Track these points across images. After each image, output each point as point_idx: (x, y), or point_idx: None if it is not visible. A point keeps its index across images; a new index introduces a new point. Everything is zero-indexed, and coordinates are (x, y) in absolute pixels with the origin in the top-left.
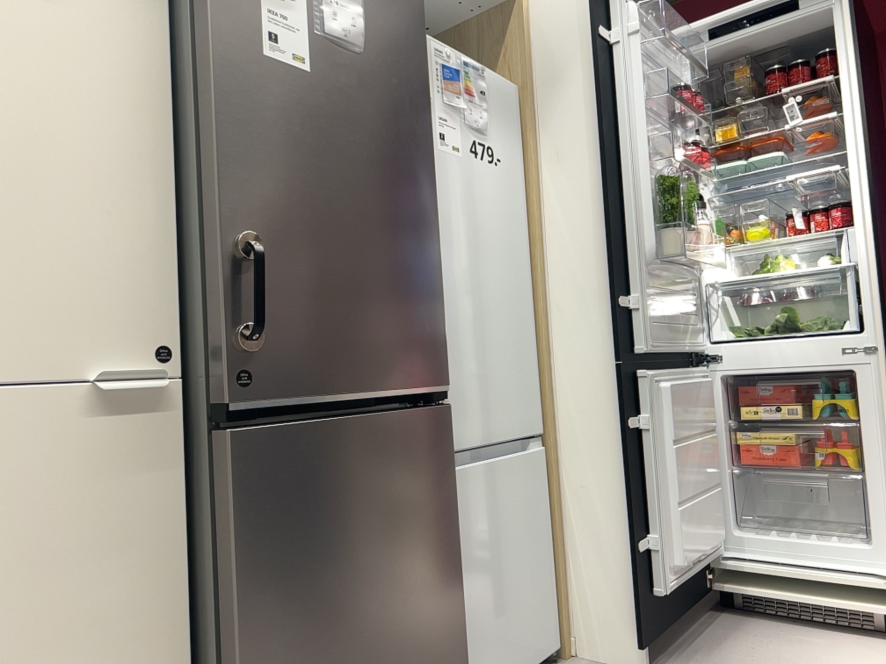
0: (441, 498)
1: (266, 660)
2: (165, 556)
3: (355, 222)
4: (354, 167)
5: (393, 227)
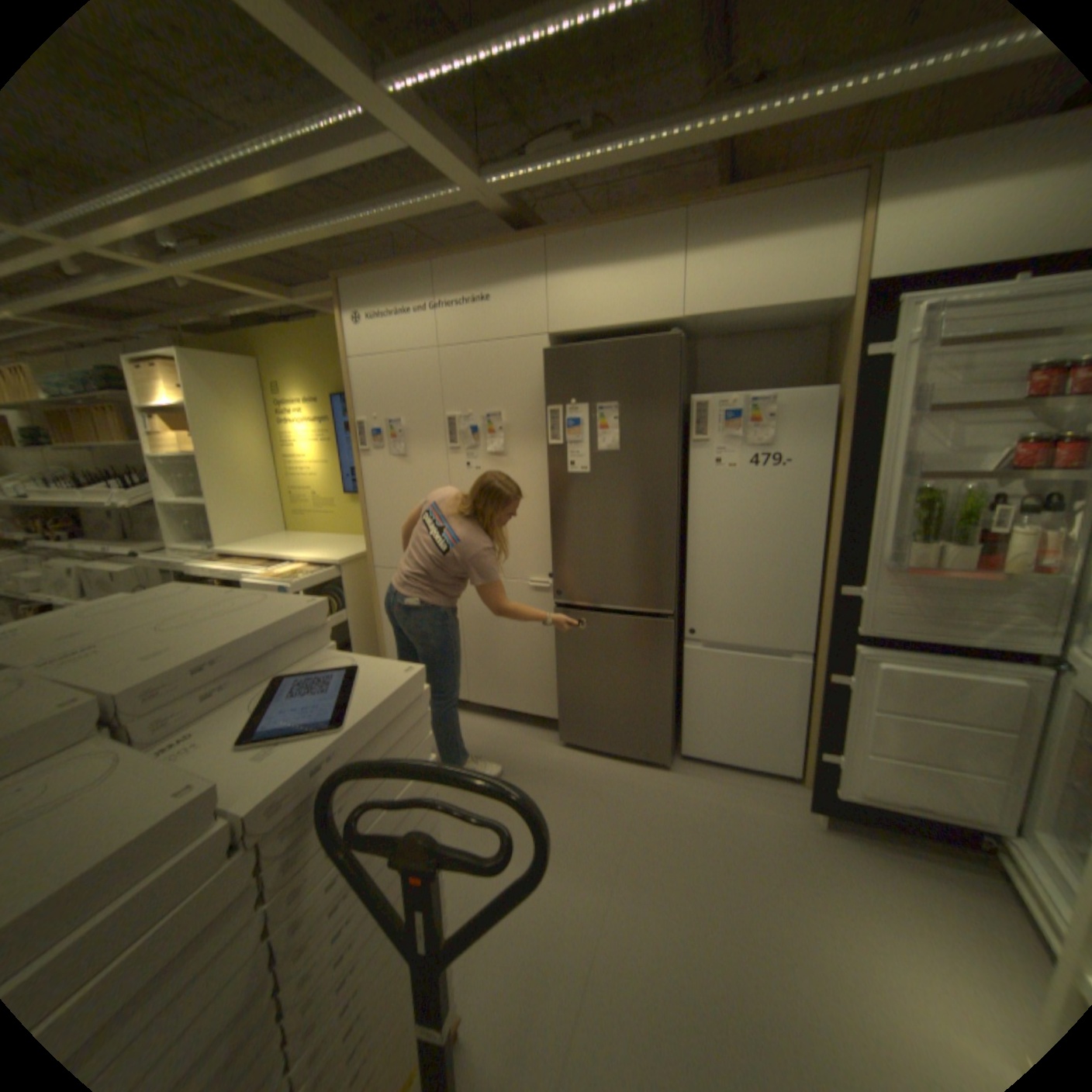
0: (659, 660)
1: (567, 679)
2: (553, 635)
3: (612, 535)
4: (613, 509)
5: (637, 534)
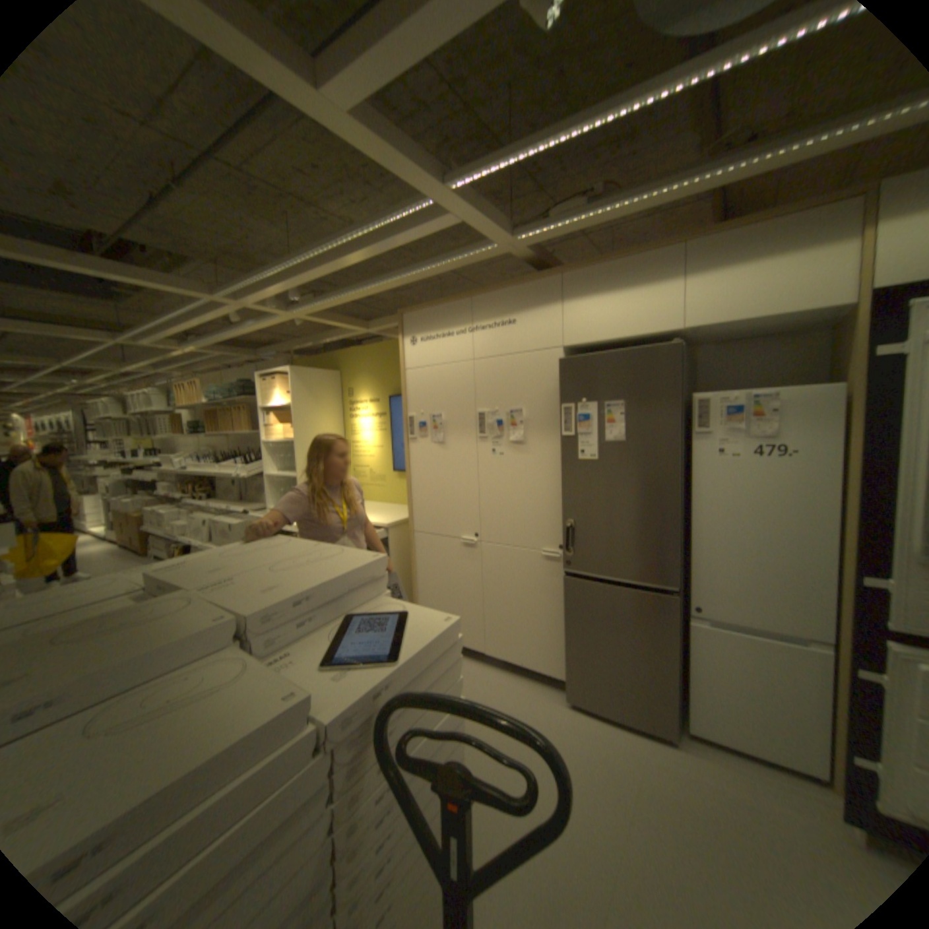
0: (665, 634)
1: (574, 644)
2: (562, 601)
3: (619, 514)
4: (620, 492)
5: (642, 515)
